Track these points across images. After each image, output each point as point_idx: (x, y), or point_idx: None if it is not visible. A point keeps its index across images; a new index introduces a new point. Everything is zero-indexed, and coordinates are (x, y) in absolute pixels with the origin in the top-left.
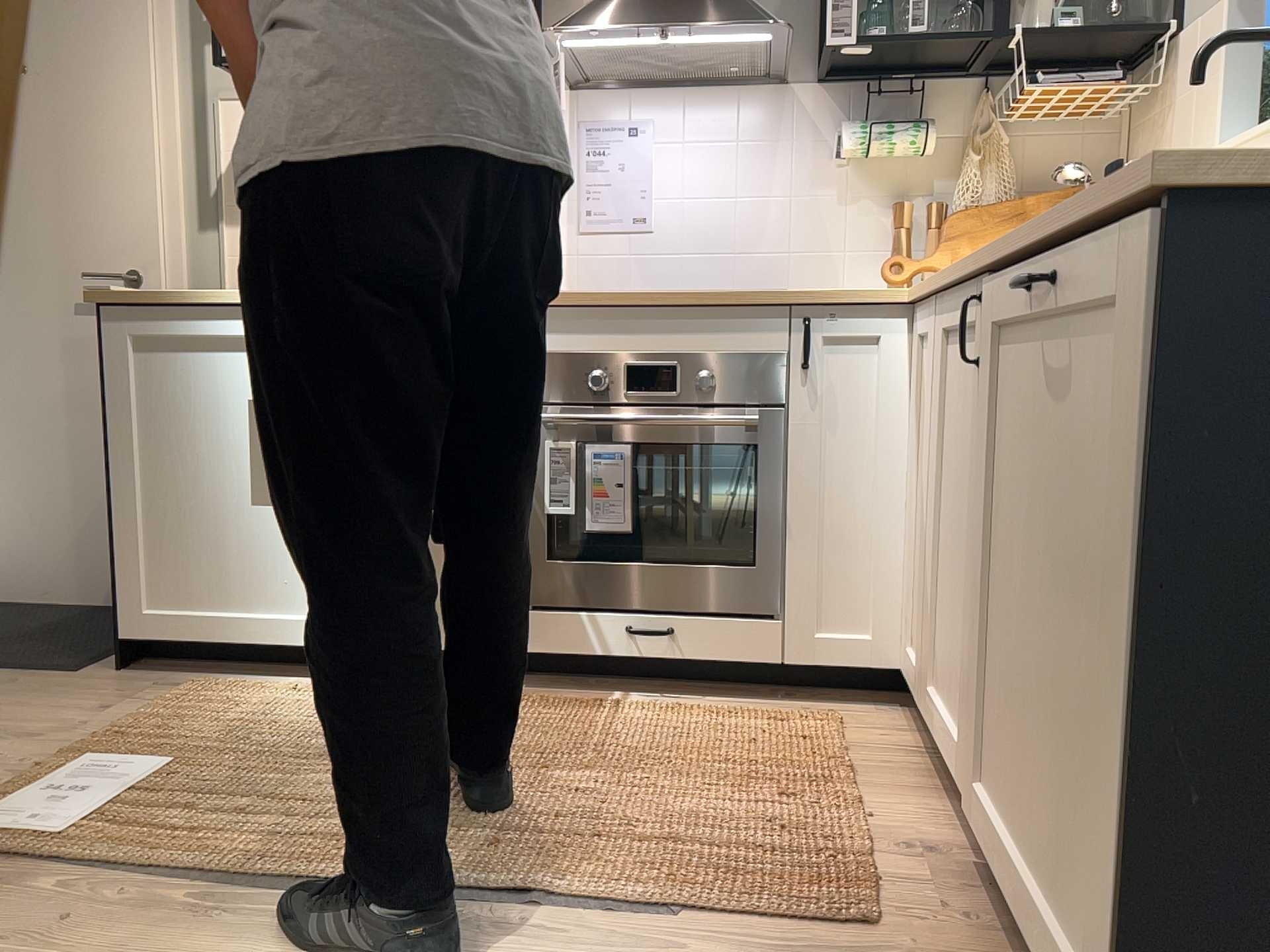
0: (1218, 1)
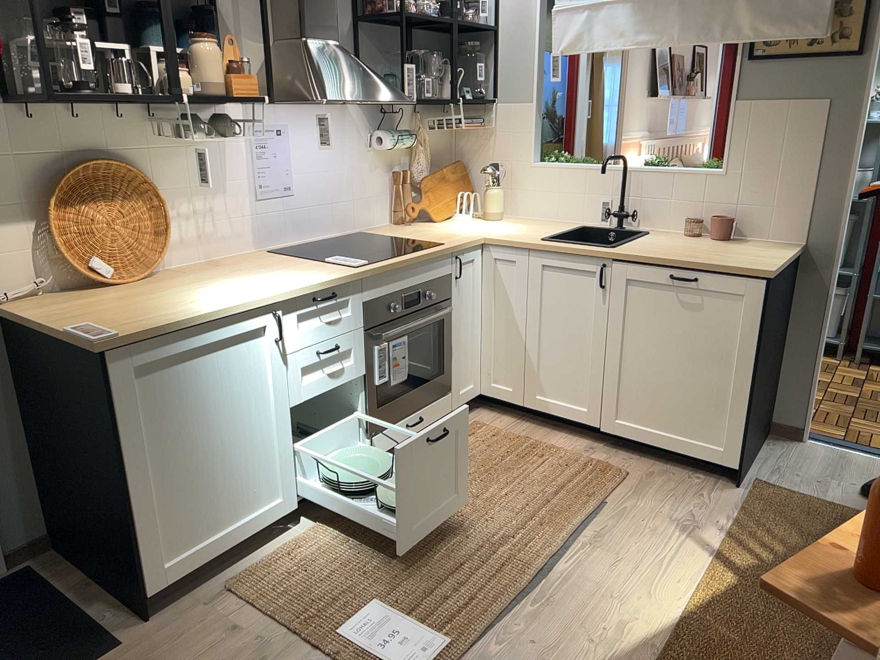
0: (526, 101)
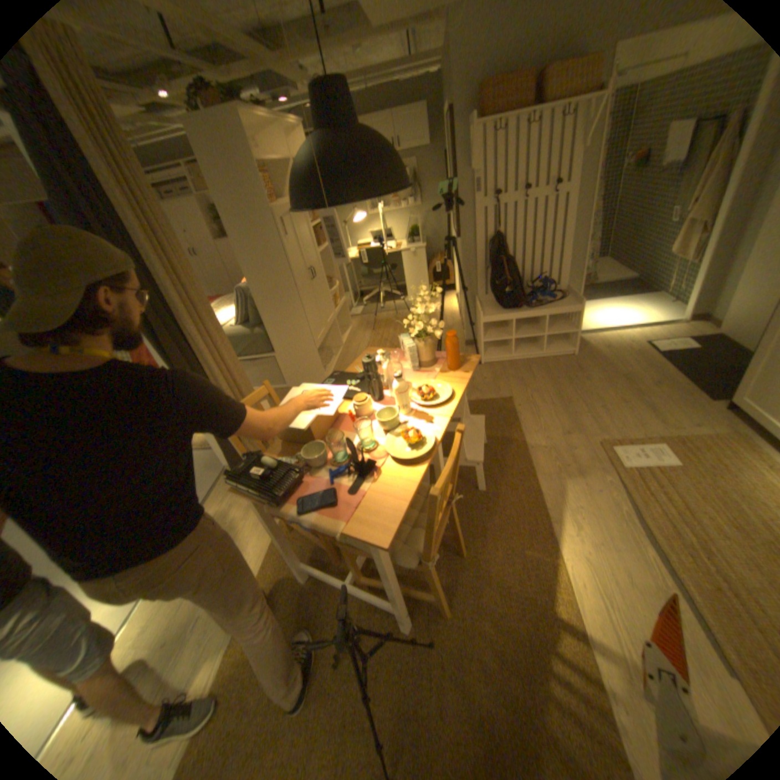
0: None
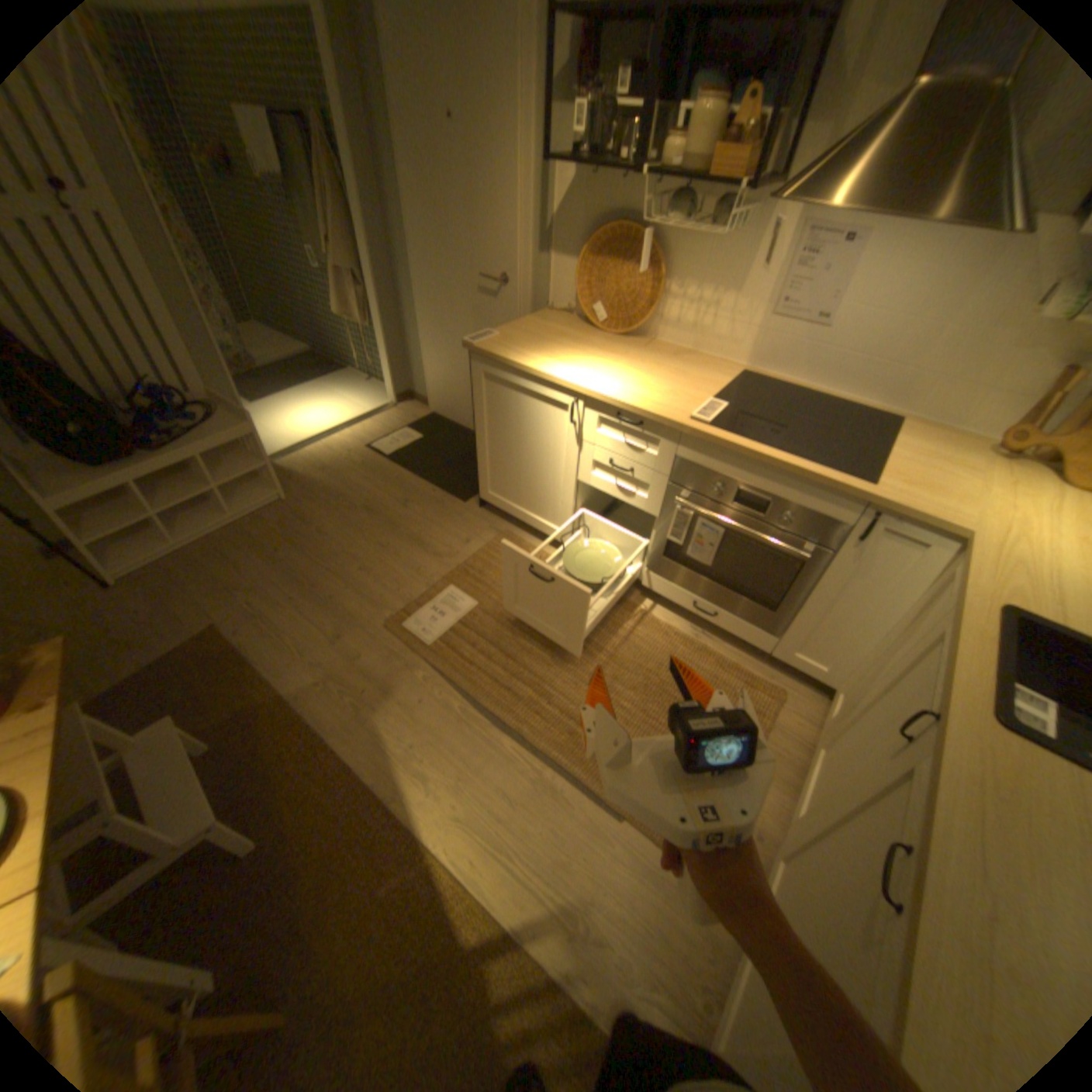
0: None
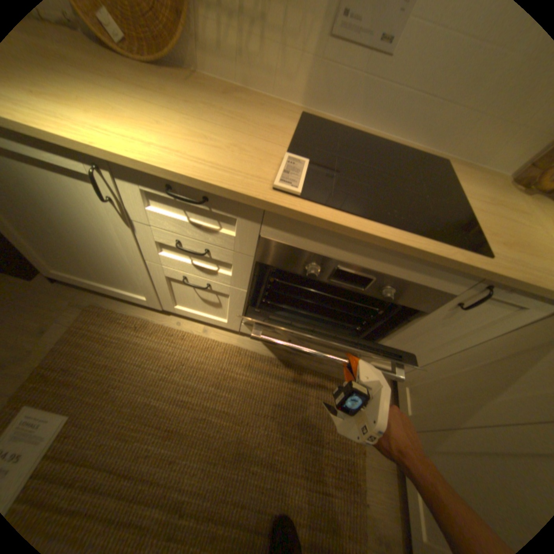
0: None
